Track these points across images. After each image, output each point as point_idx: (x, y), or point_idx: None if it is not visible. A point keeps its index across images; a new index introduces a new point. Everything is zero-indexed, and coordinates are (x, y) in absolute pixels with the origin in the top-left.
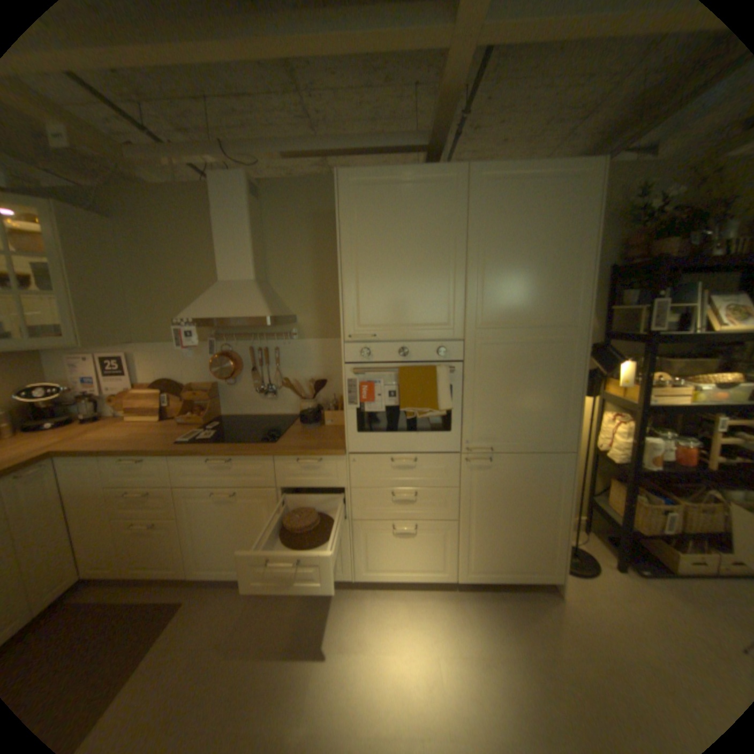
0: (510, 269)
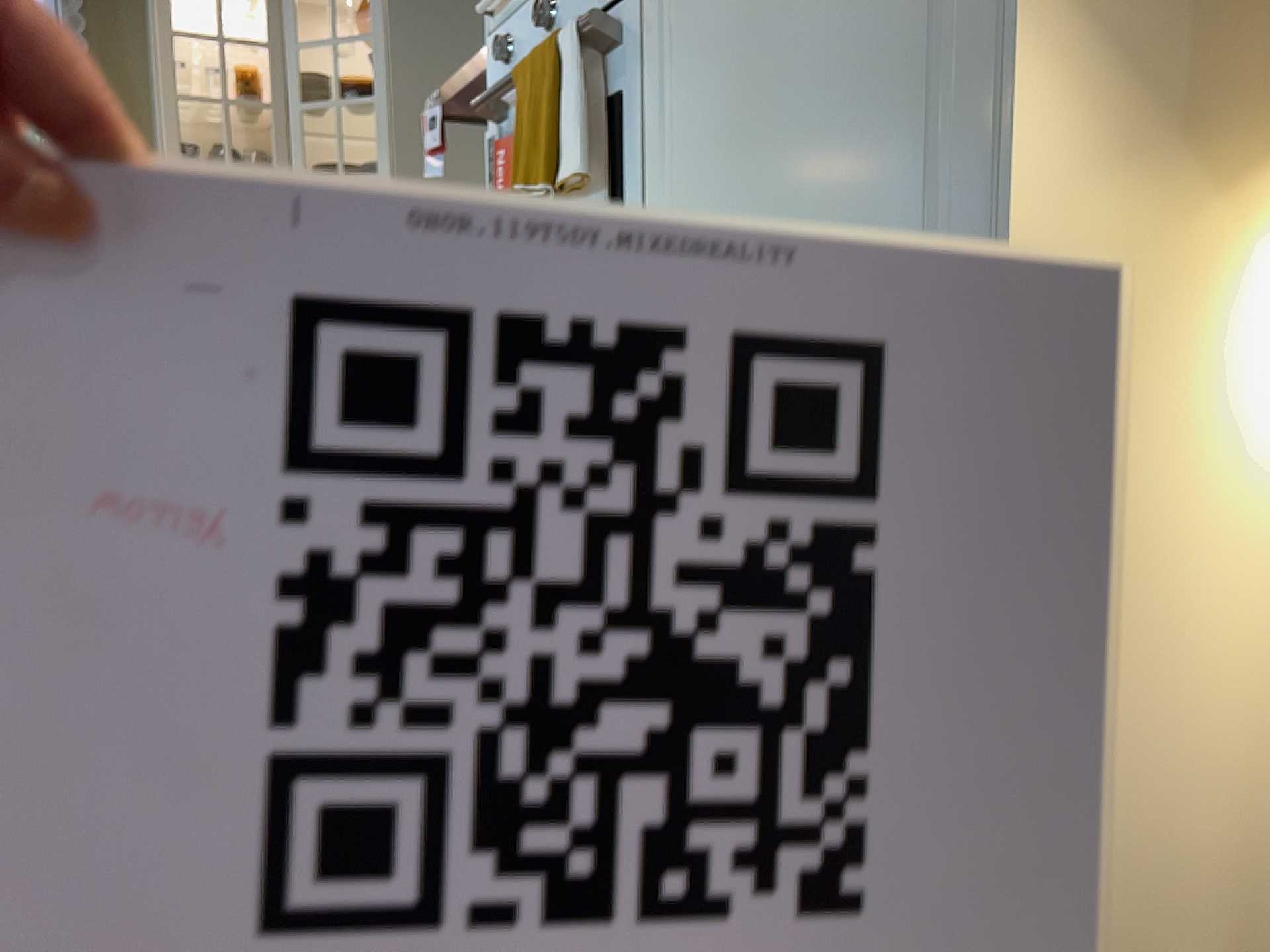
0: None
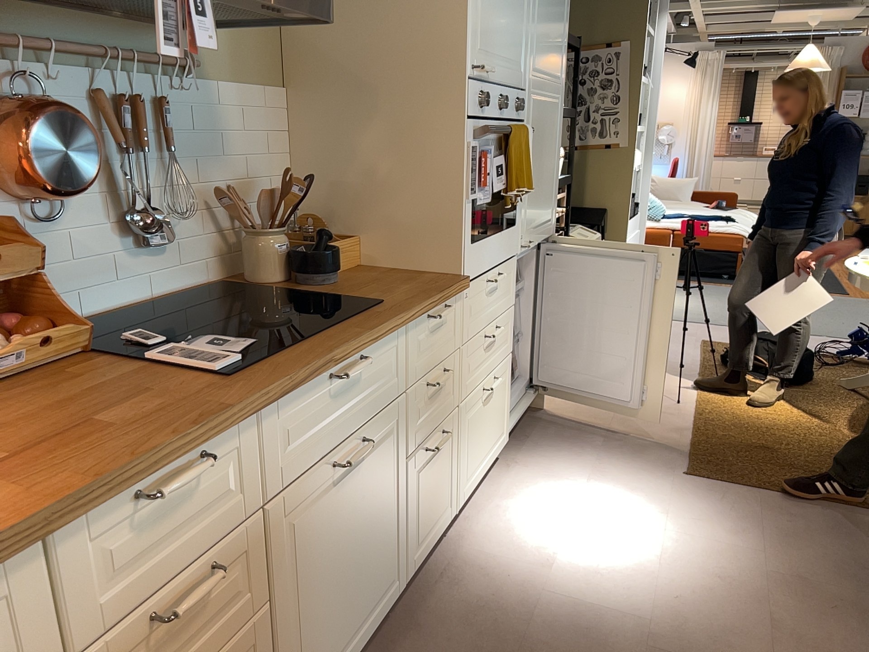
0: (547, 2)
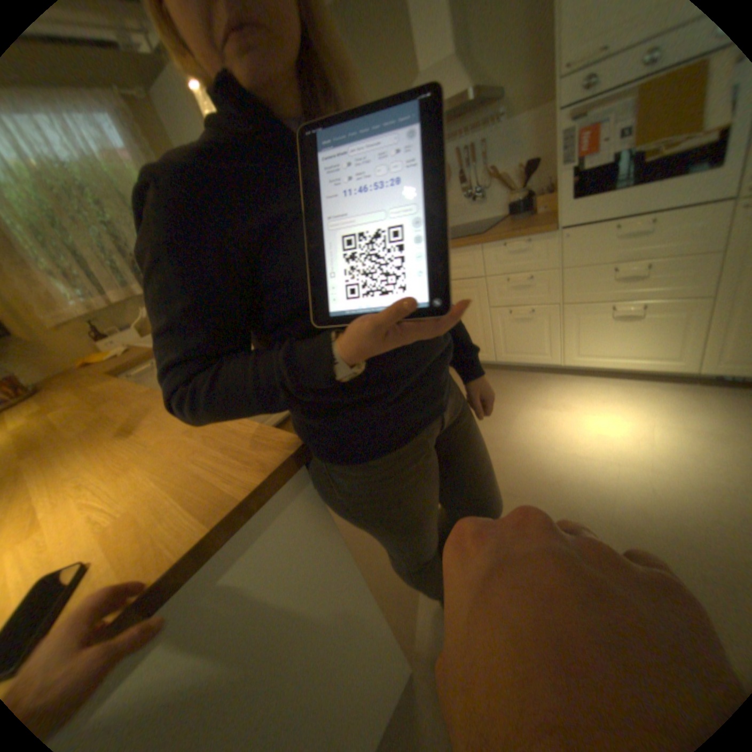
0: None
